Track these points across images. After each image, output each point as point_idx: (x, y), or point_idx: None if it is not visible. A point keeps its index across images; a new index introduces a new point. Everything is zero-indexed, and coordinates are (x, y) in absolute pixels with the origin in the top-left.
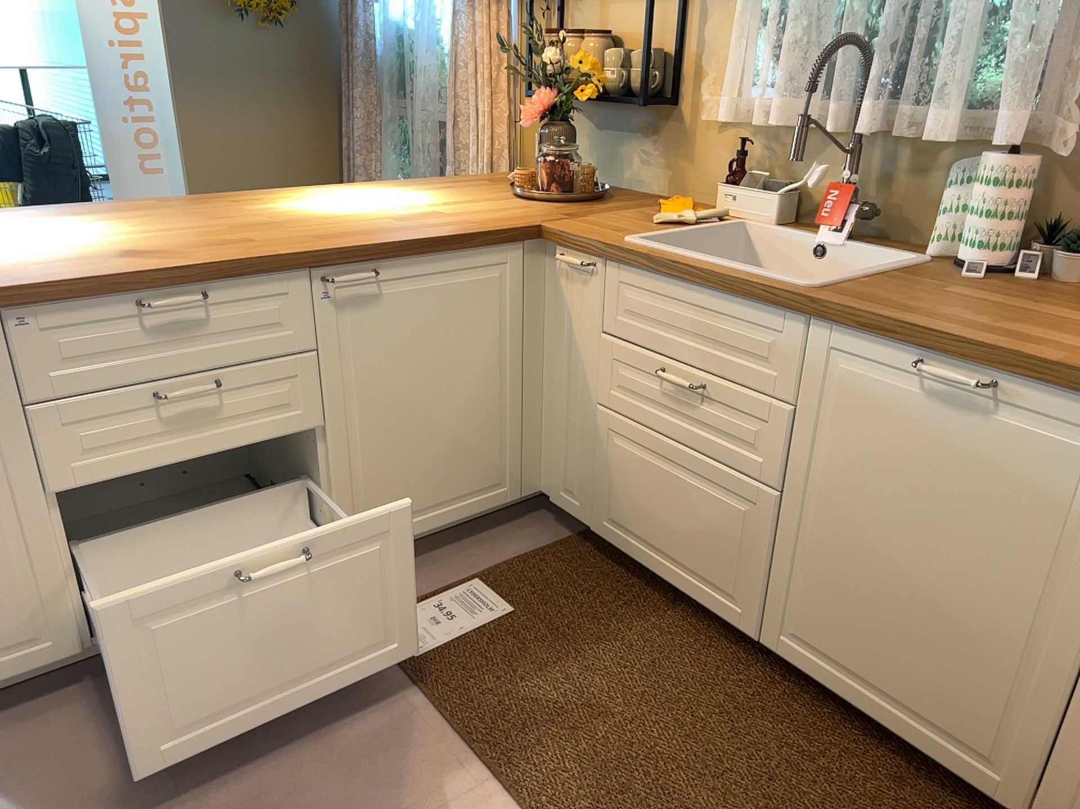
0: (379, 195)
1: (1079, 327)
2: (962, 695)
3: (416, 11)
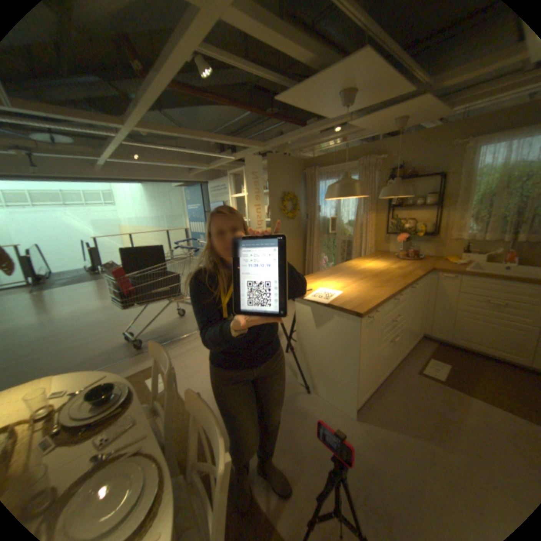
0: (371, 262)
1: None
2: None
3: (334, 213)
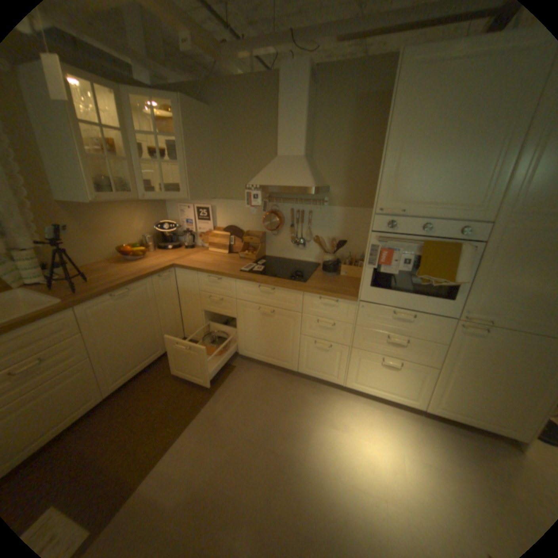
0: None
1: (108, 276)
2: (149, 346)
3: None
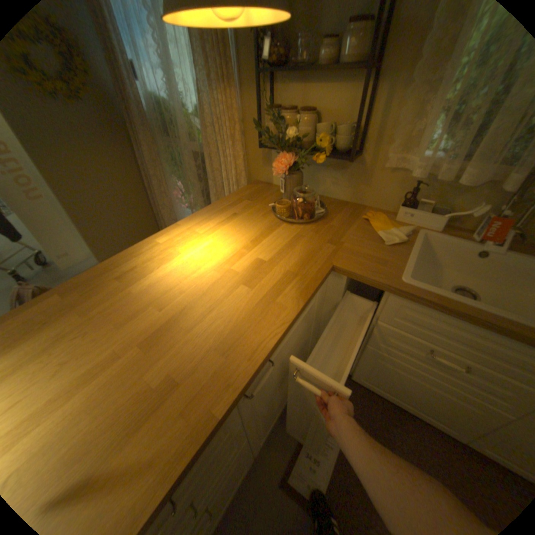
0: (206, 239)
1: None
2: None
3: (164, 84)
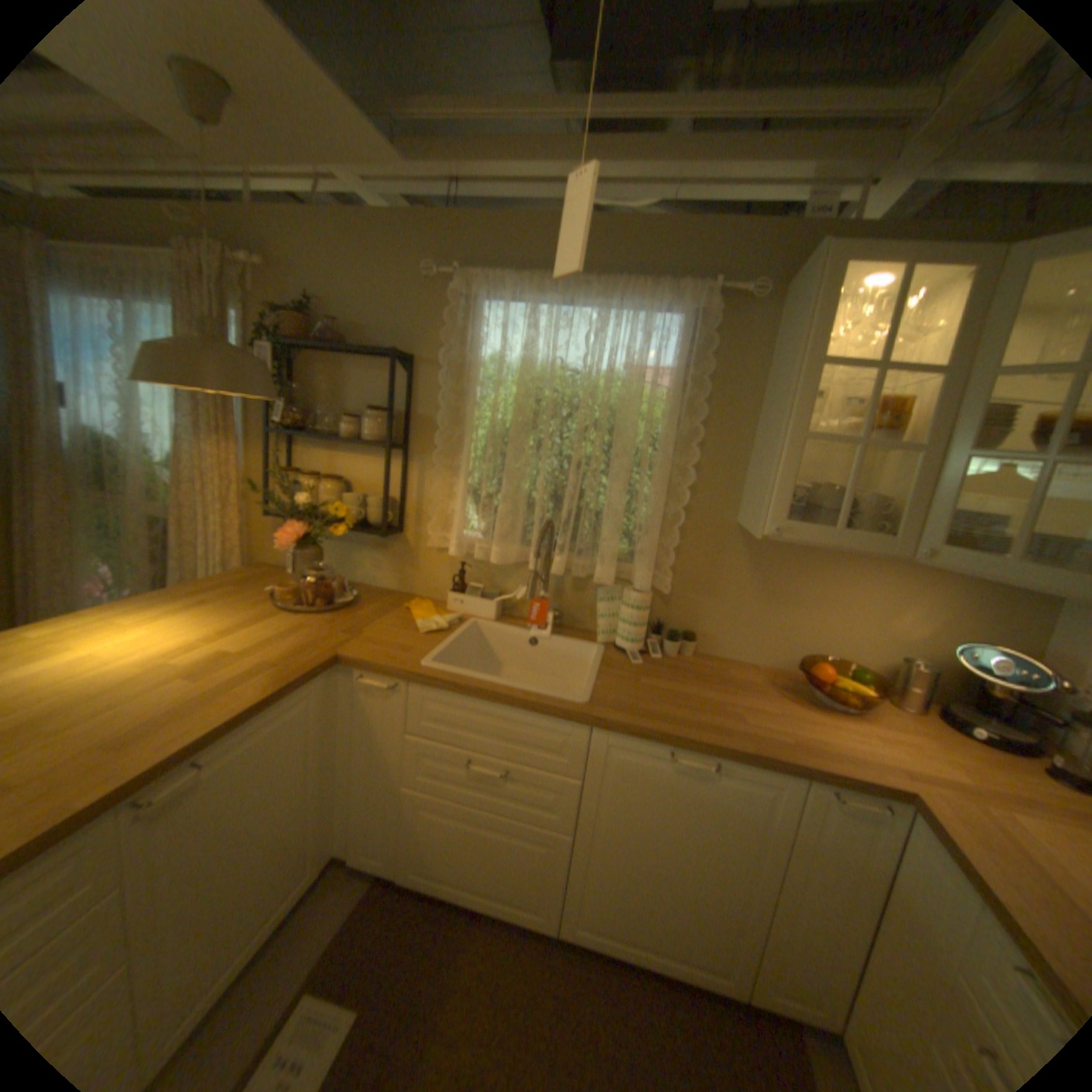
0: (131, 632)
1: (723, 706)
2: (708, 943)
3: (115, 421)
